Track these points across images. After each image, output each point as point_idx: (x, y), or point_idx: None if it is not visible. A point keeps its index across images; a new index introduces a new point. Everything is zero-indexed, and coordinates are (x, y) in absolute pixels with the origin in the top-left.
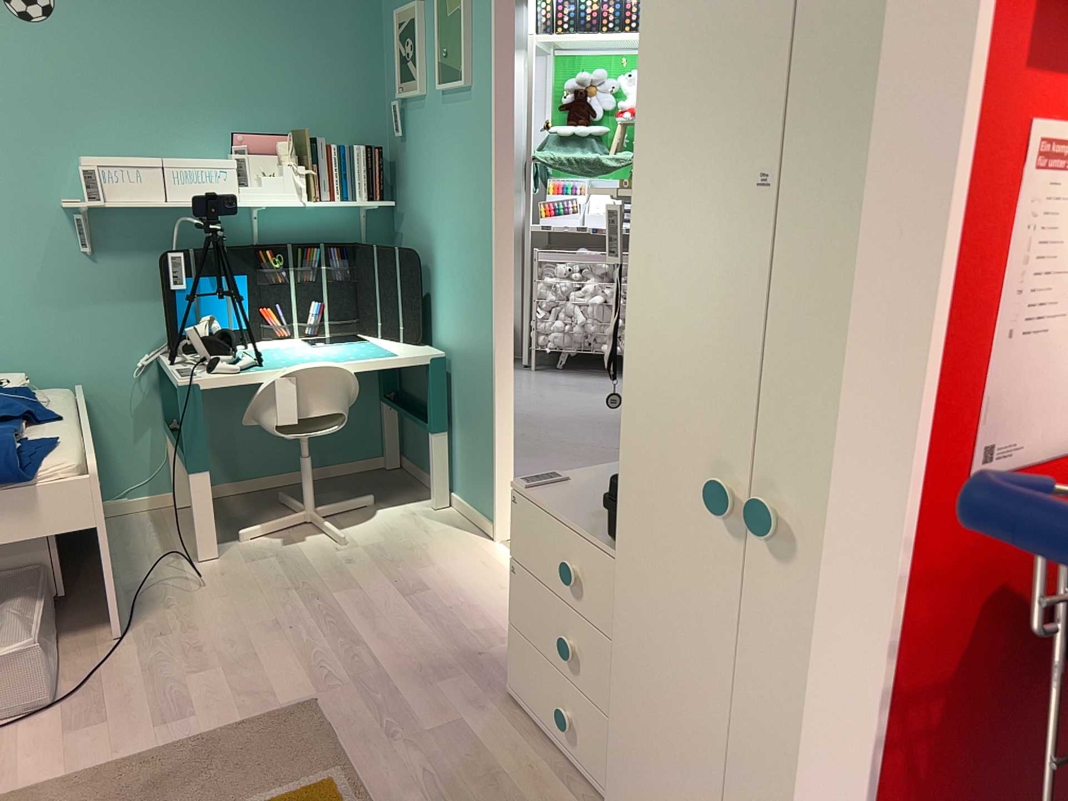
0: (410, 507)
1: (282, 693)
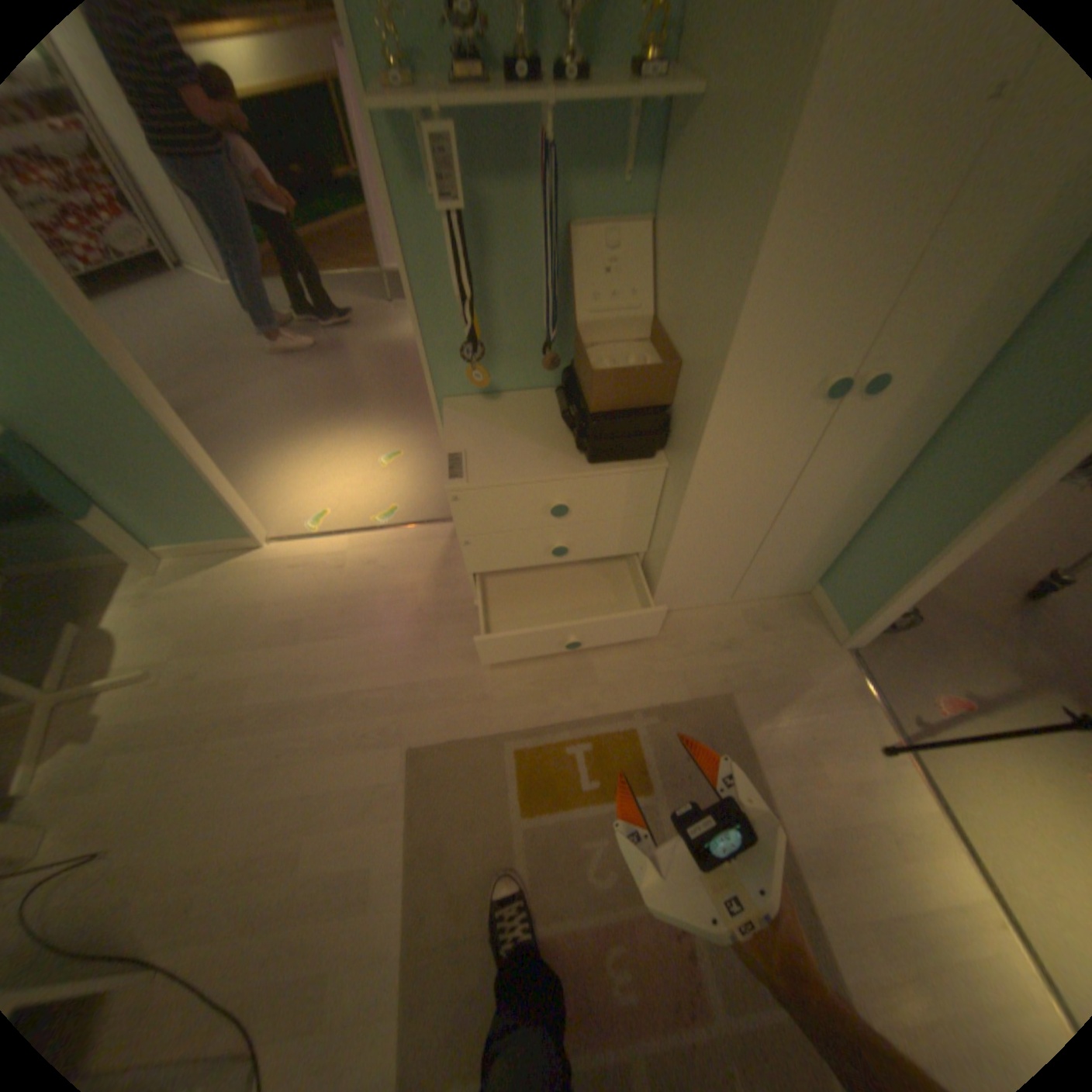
0: (124, 594)
1: (381, 776)
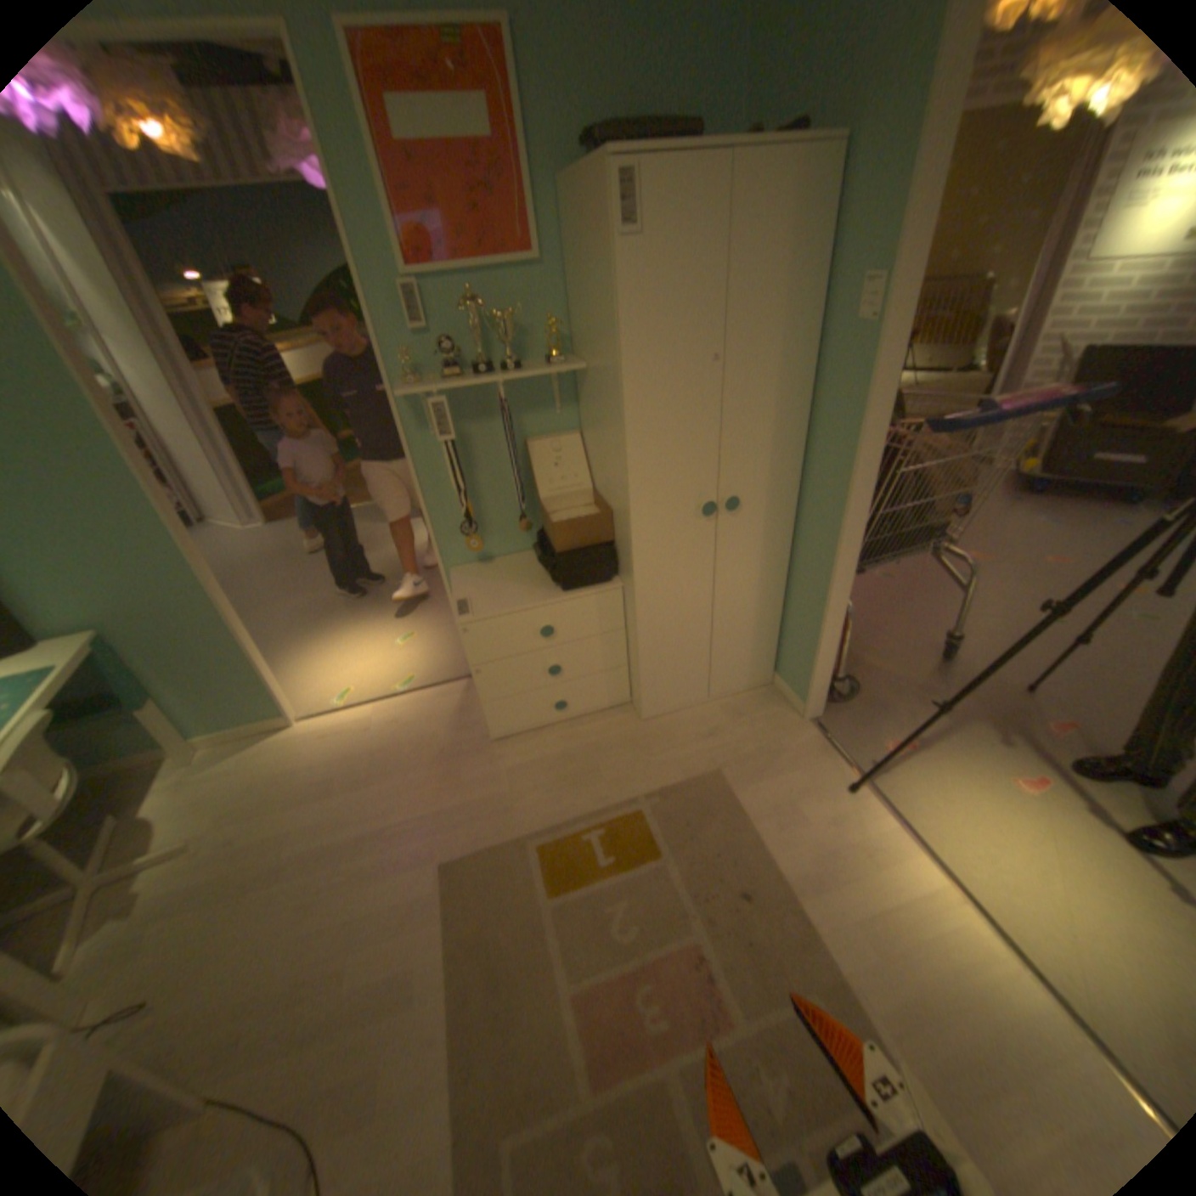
0: (159, 784)
1: (415, 891)
